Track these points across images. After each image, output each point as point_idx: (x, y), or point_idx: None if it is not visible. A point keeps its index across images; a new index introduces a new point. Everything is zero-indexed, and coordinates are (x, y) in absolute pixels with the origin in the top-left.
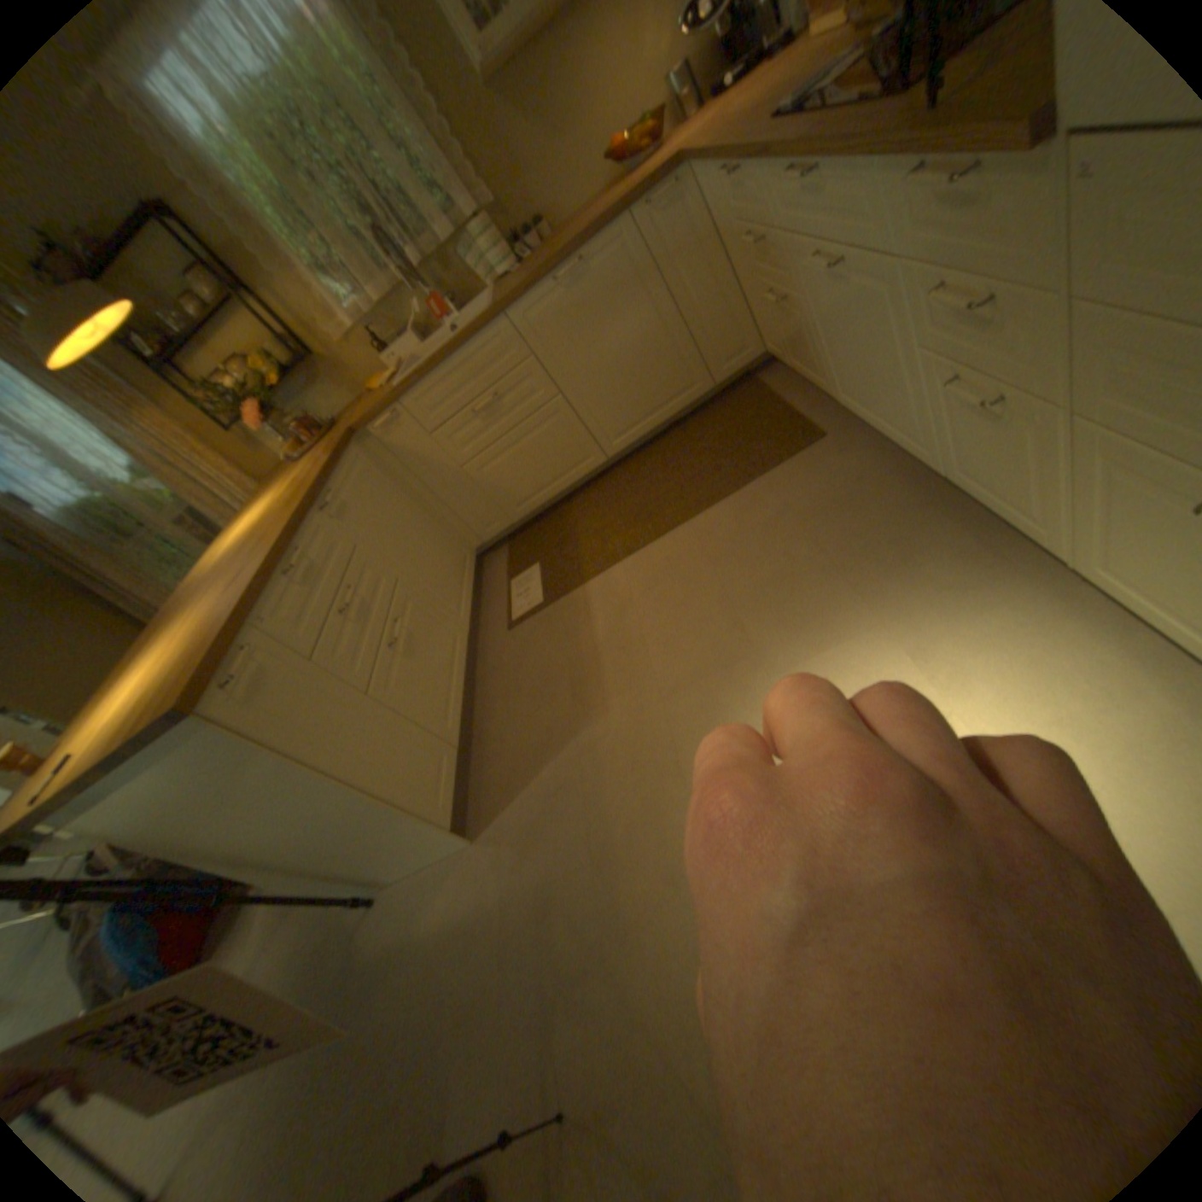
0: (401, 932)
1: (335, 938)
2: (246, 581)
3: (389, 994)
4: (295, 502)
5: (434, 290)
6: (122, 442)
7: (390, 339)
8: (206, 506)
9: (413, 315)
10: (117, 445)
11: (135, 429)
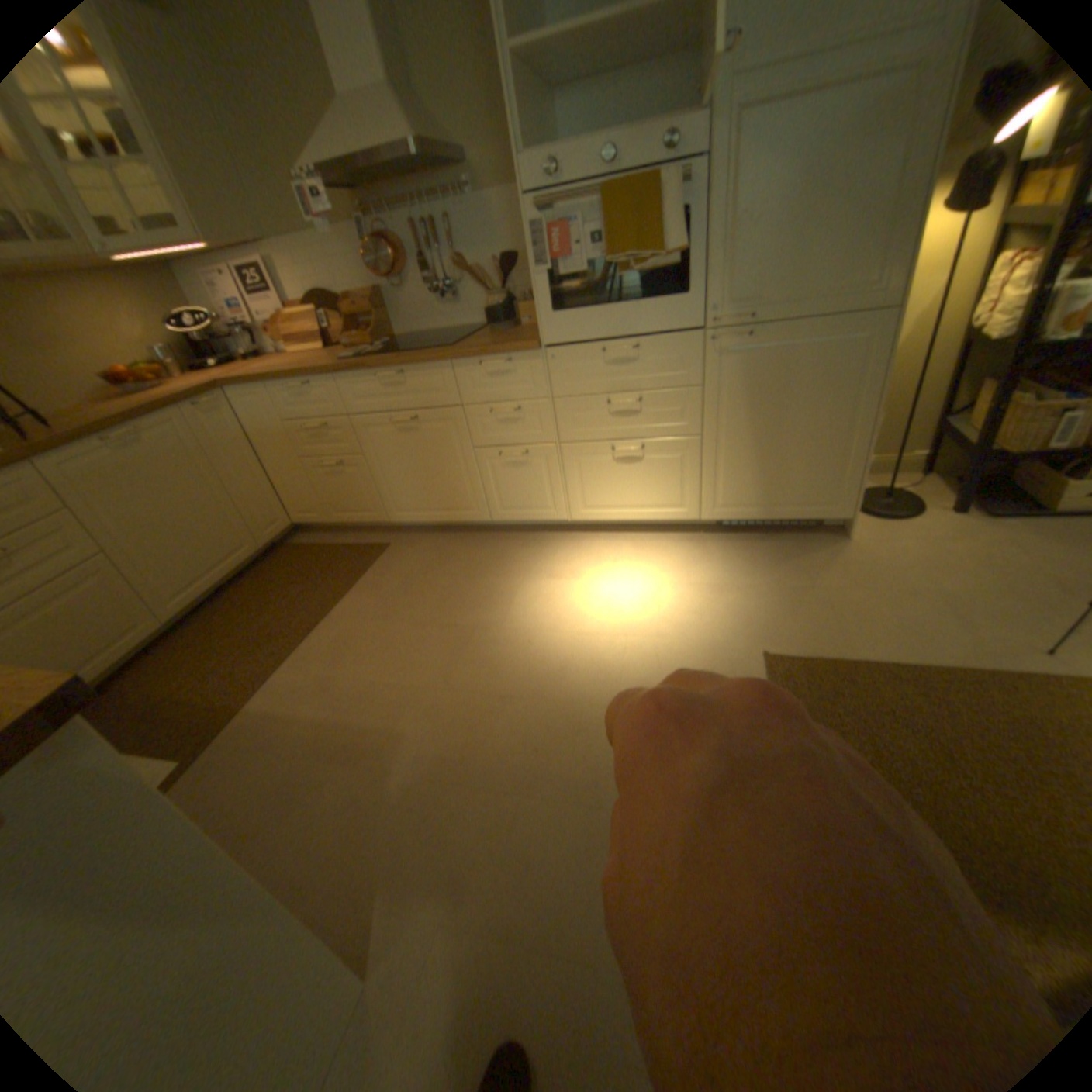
0: None
1: None
2: None
3: None
4: None
5: None
6: None
7: None
8: None
9: None
10: None
11: None
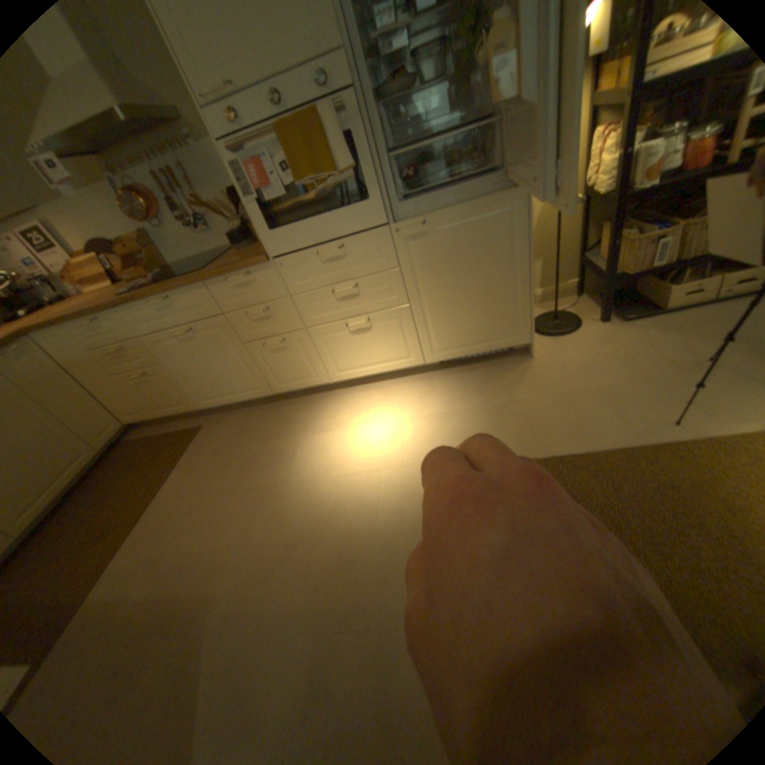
0: None
1: None
2: None
3: None
4: None
5: None
6: None
7: None
8: None
9: None
10: None
11: None
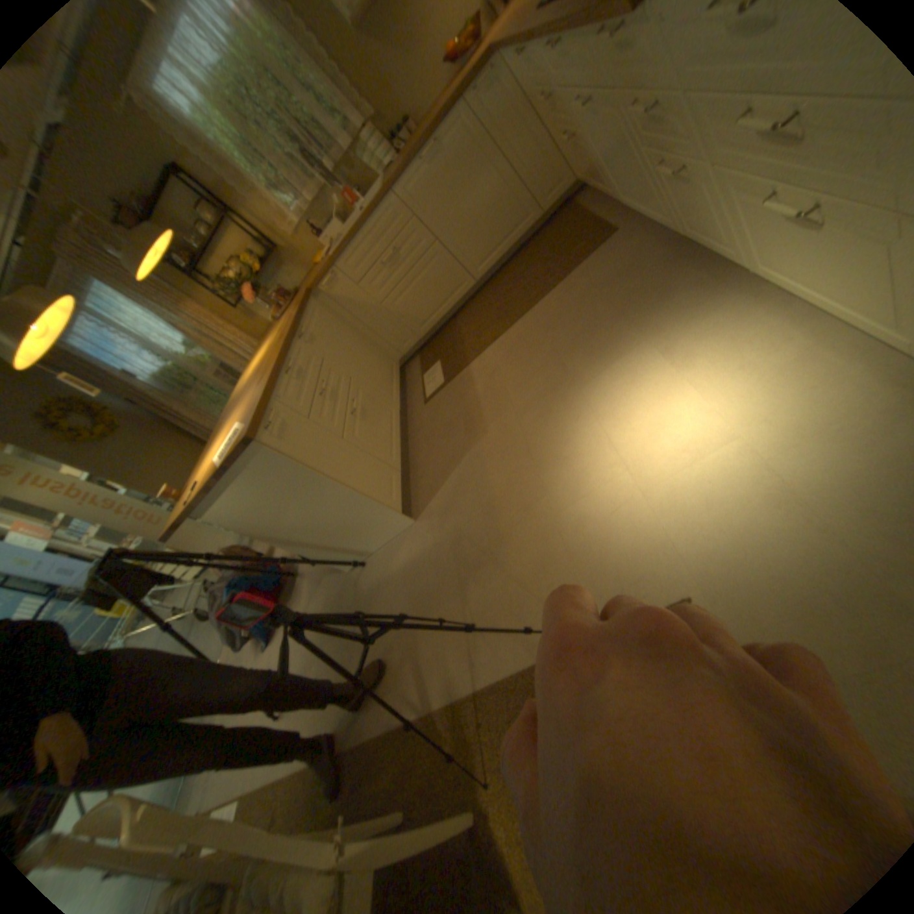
0: (383, 572)
1: (348, 585)
2: (266, 377)
3: (381, 601)
4: (284, 335)
5: (346, 185)
6: (177, 326)
7: (323, 226)
8: (231, 360)
9: (335, 205)
10: (175, 328)
11: (183, 316)
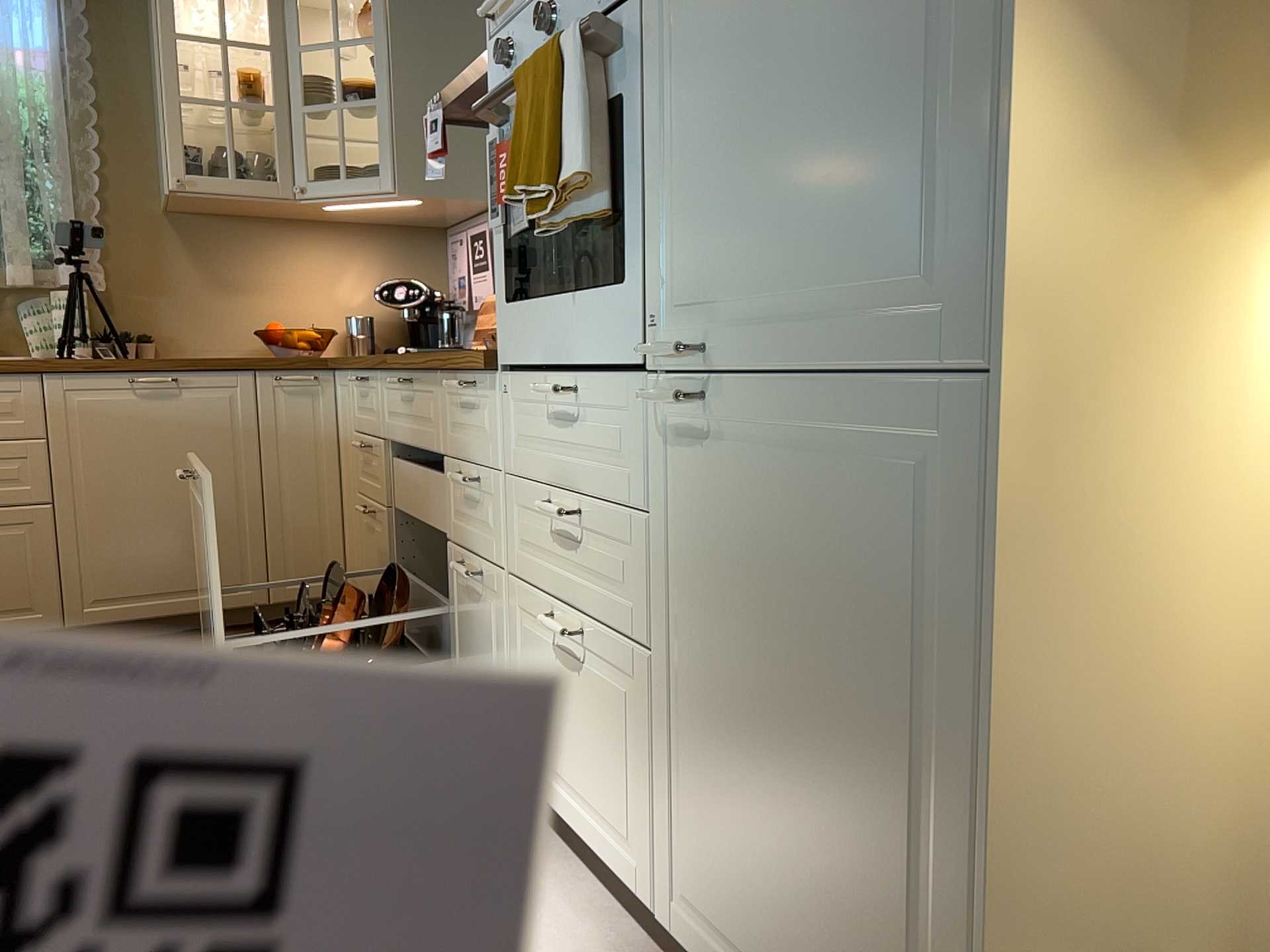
0: None
1: None
2: None
3: None
4: None
5: None
6: None
7: None
8: None
9: None
10: None
11: None
